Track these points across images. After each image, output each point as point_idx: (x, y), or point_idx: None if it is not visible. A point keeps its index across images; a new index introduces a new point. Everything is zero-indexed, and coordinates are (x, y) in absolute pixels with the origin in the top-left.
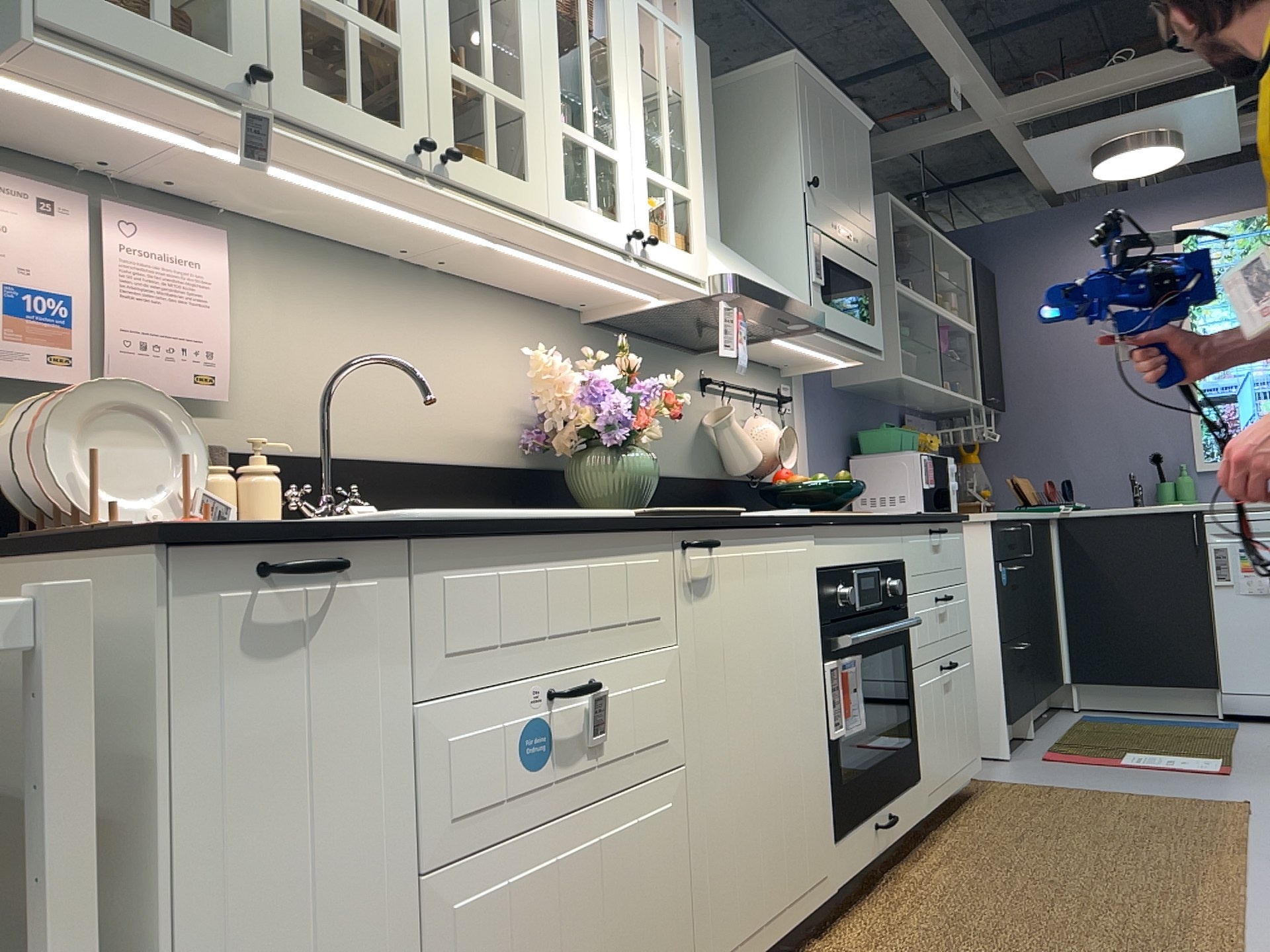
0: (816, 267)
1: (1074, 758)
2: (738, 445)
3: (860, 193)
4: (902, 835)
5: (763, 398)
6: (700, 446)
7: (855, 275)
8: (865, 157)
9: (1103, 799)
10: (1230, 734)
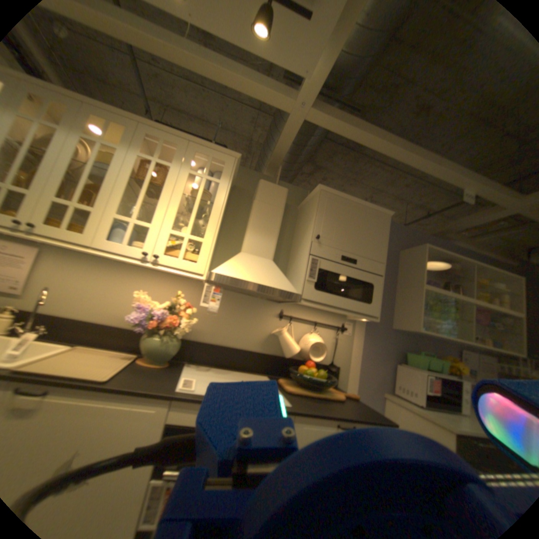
0: (308, 273)
1: None
2: (283, 345)
3: (369, 242)
4: None
5: (324, 327)
6: (267, 341)
7: (354, 279)
8: (379, 227)
9: None
10: None
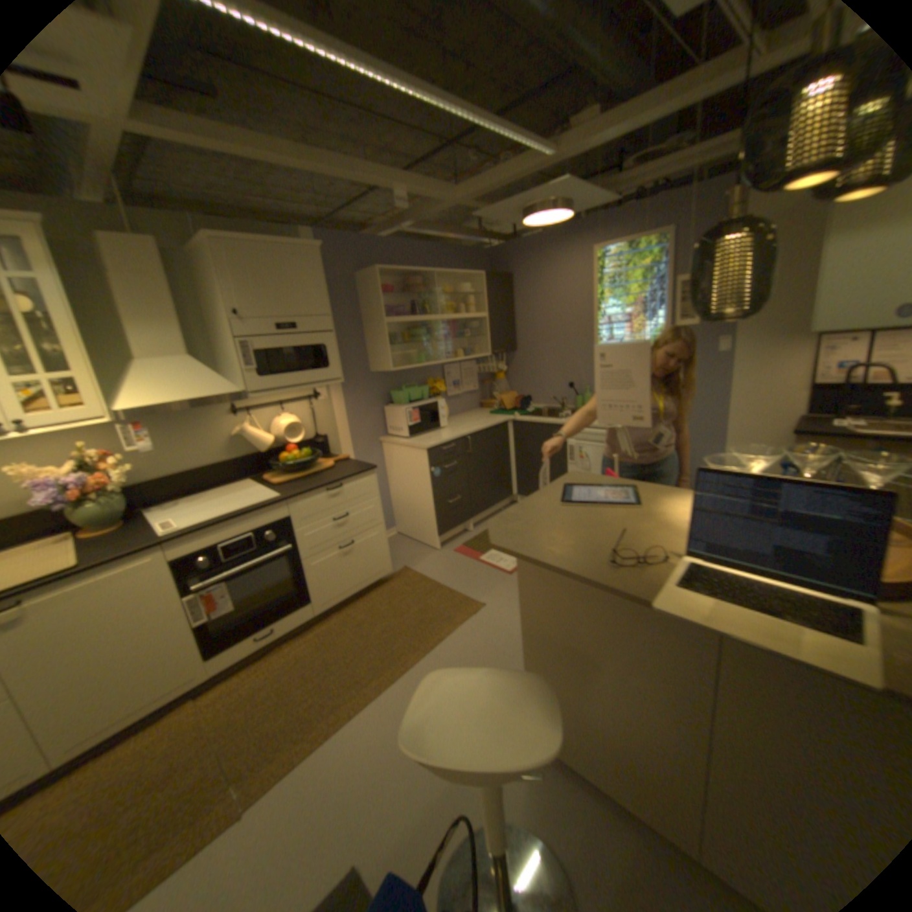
0: (246, 363)
1: (465, 554)
2: (254, 442)
3: (306, 296)
4: (288, 634)
5: (295, 402)
6: (234, 444)
7: (304, 348)
8: (312, 270)
9: (431, 595)
10: None
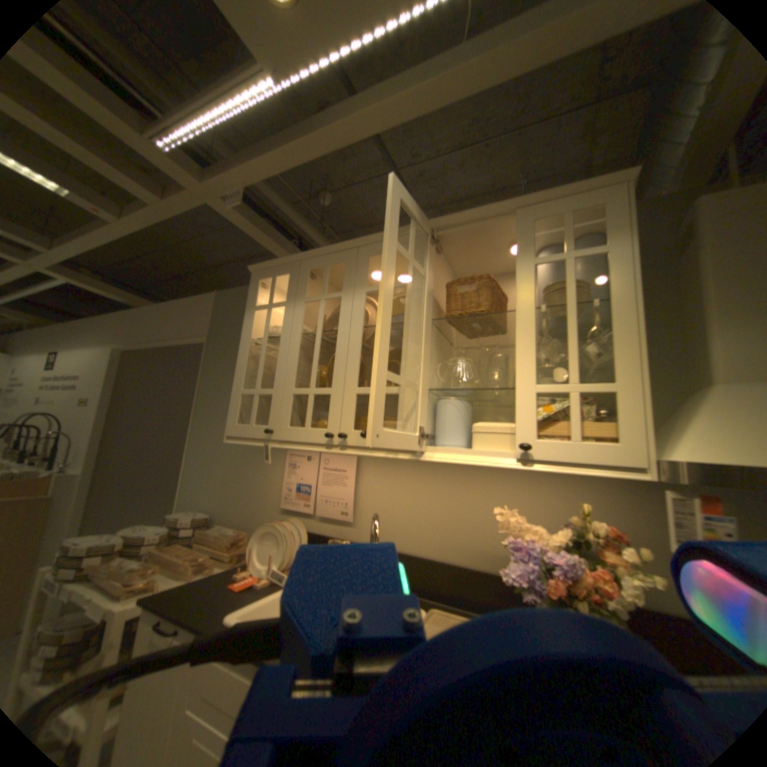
0: None
1: None
2: None
3: None
4: None
5: None
6: None
7: None
8: None
9: None
10: None
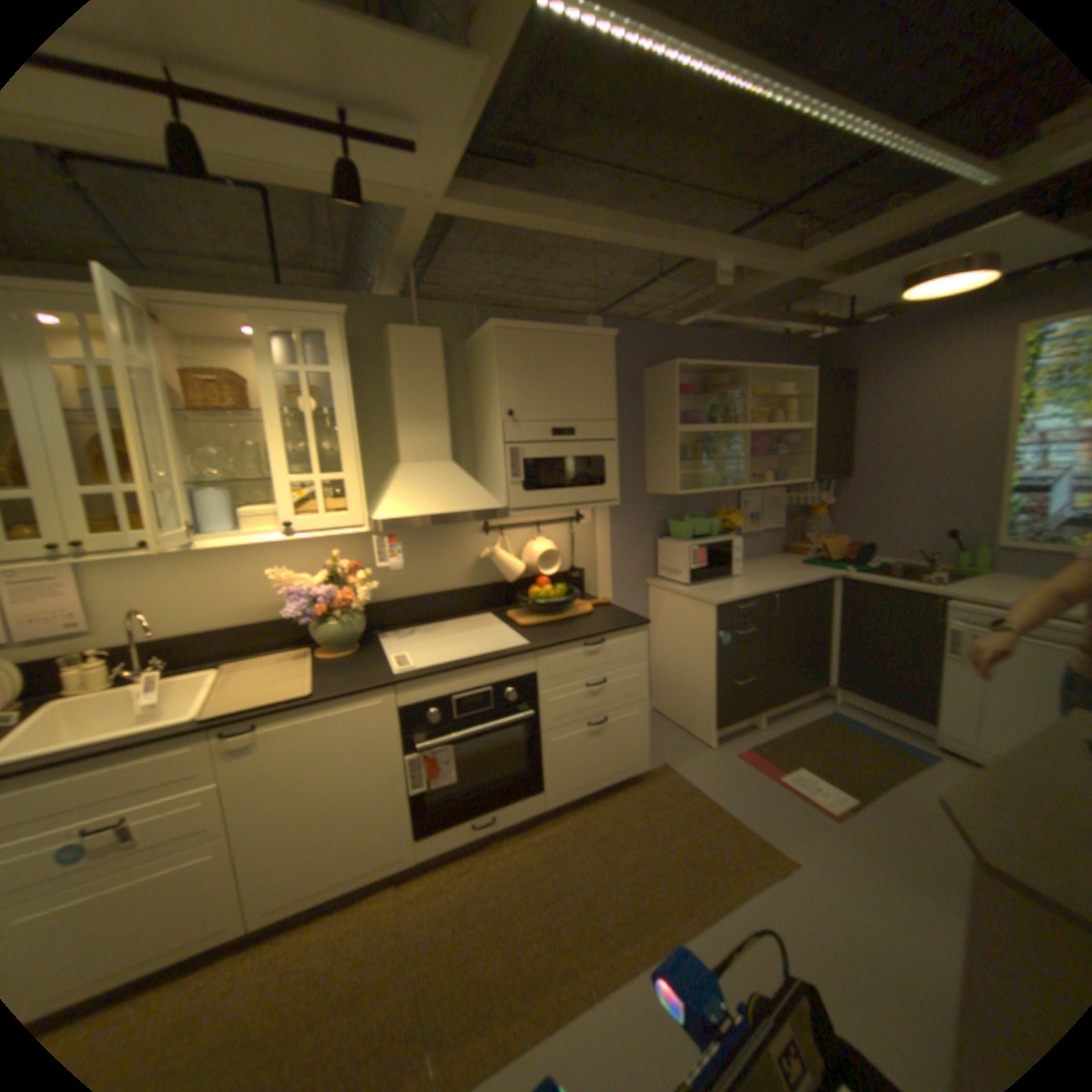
0: (512, 474)
1: (756, 765)
2: (503, 568)
3: (590, 395)
4: (512, 827)
5: (553, 523)
6: (480, 568)
7: (578, 459)
8: (601, 363)
9: (708, 822)
10: (913, 776)
